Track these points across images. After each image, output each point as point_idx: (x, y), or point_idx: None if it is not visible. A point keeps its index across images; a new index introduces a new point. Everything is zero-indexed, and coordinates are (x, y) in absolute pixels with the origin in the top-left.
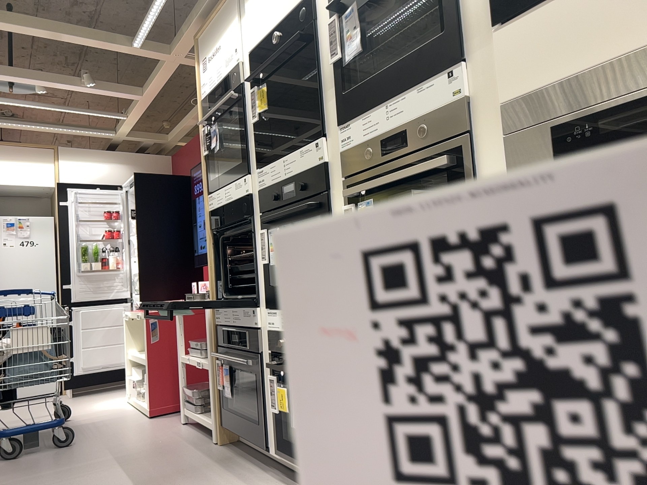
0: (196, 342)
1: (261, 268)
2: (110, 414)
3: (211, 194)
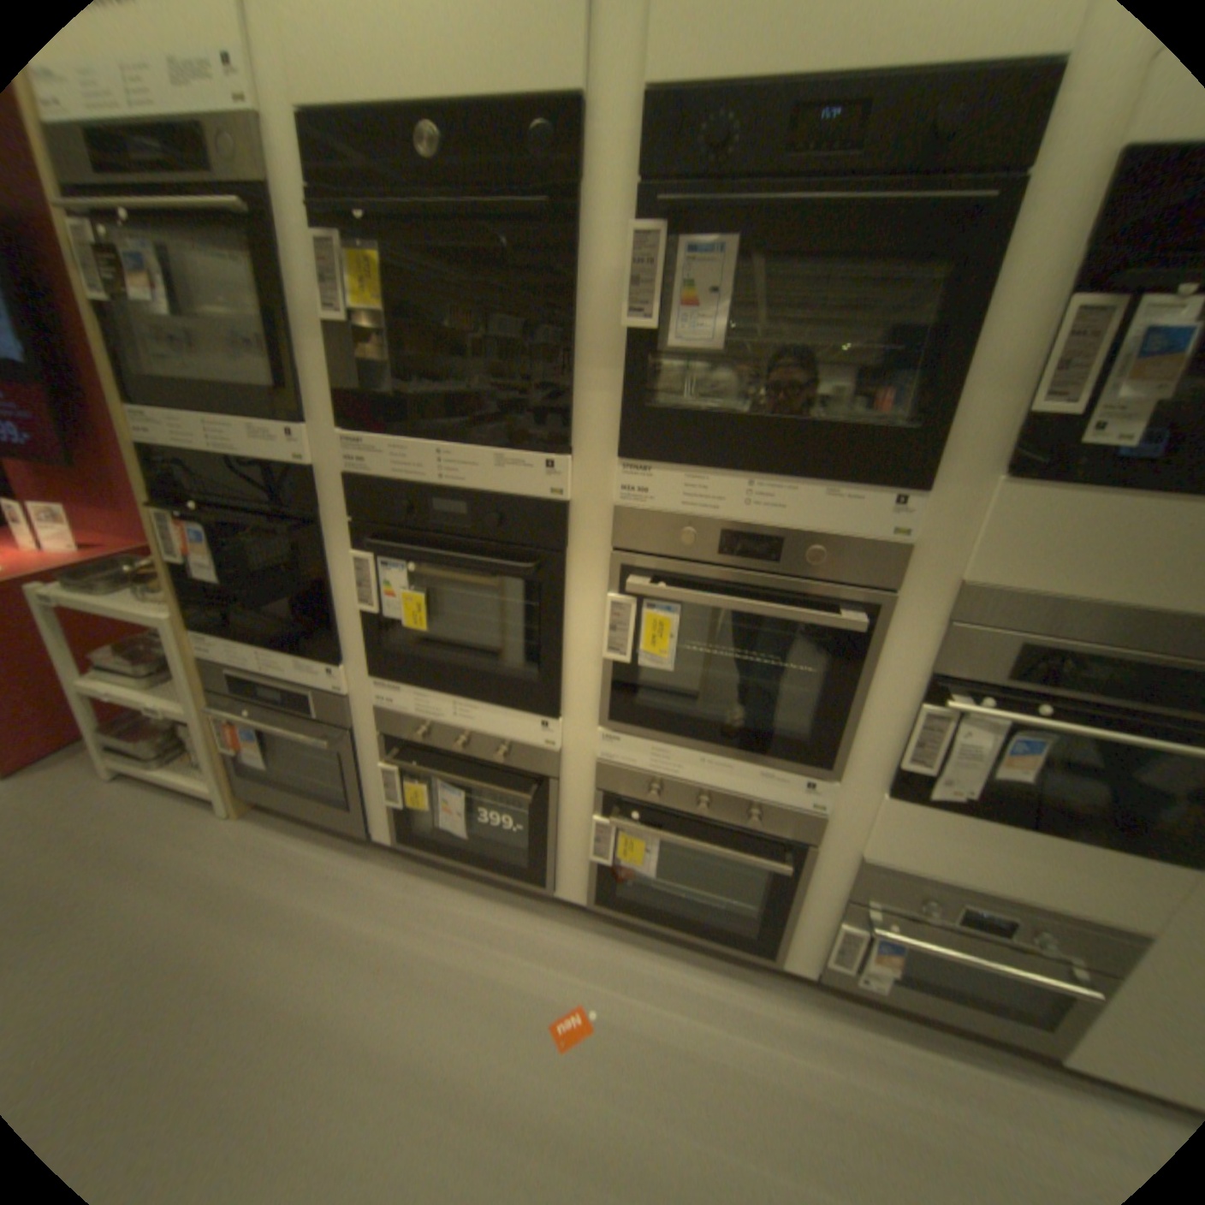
0: (106, 659)
1: (350, 610)
2: None
3: (132, 405)
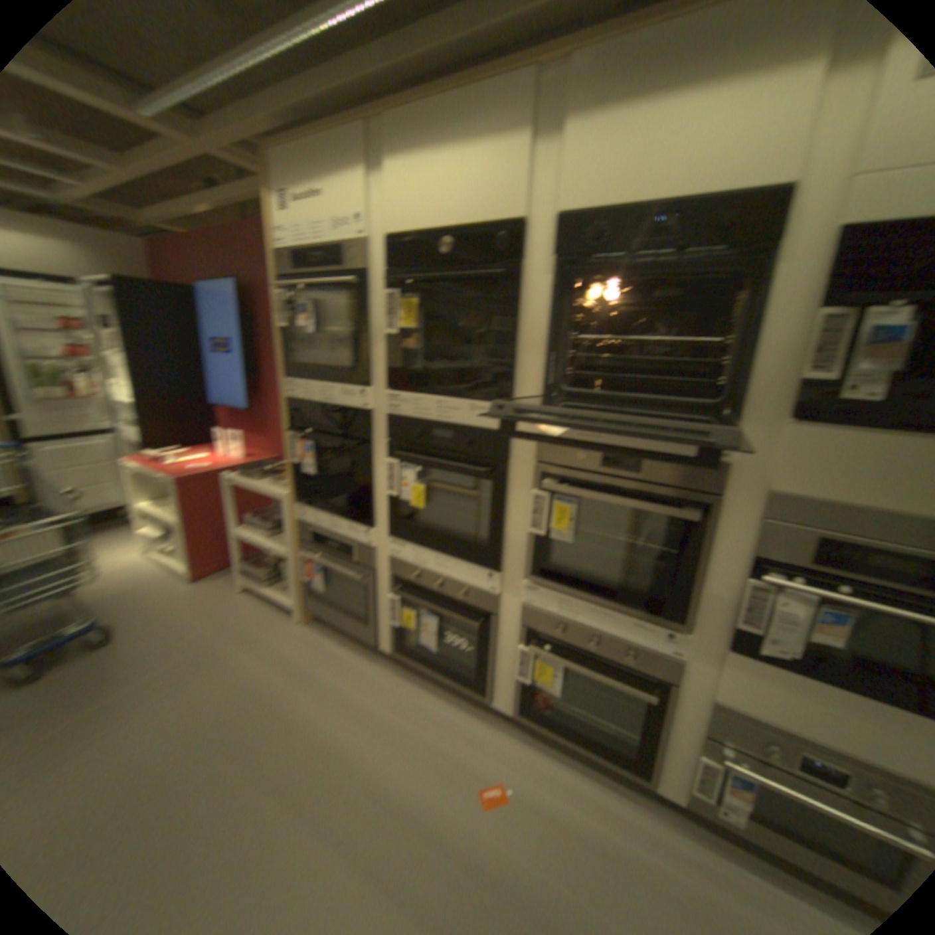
0: (247, 519)
1: (380, 495)
2: (125, 585)
3: (285, 379)
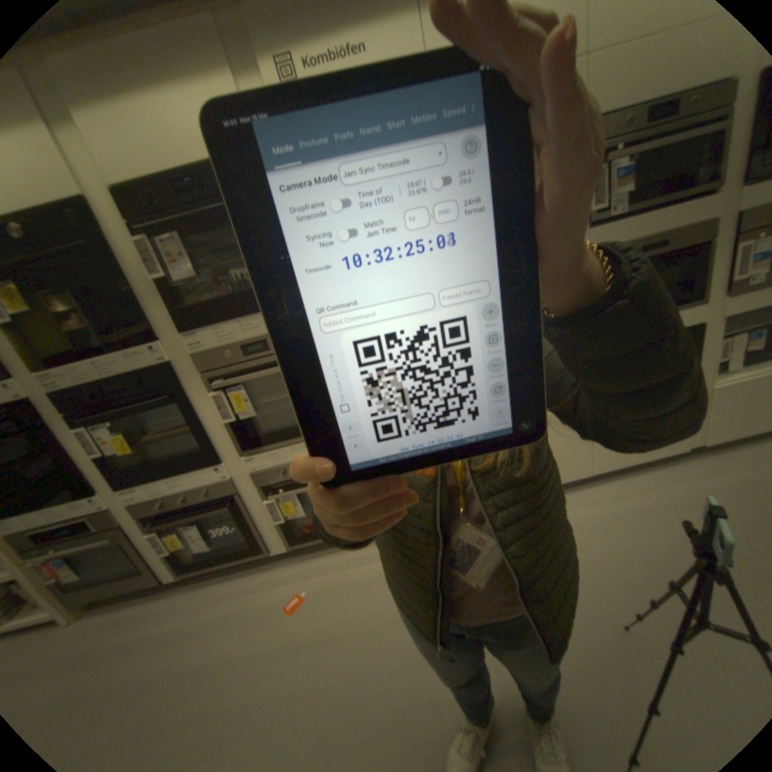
0: None
1: (84, 463)
2: None
3: None
